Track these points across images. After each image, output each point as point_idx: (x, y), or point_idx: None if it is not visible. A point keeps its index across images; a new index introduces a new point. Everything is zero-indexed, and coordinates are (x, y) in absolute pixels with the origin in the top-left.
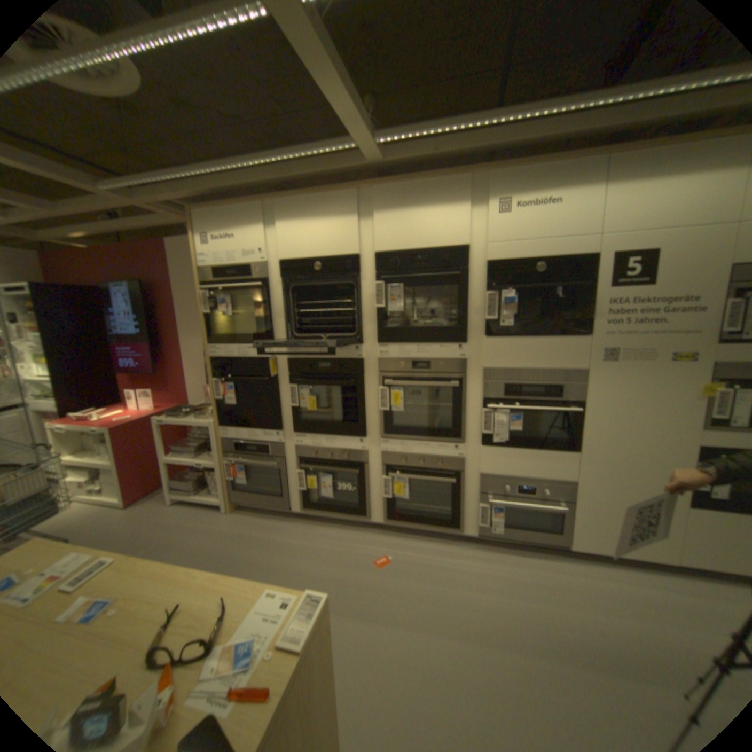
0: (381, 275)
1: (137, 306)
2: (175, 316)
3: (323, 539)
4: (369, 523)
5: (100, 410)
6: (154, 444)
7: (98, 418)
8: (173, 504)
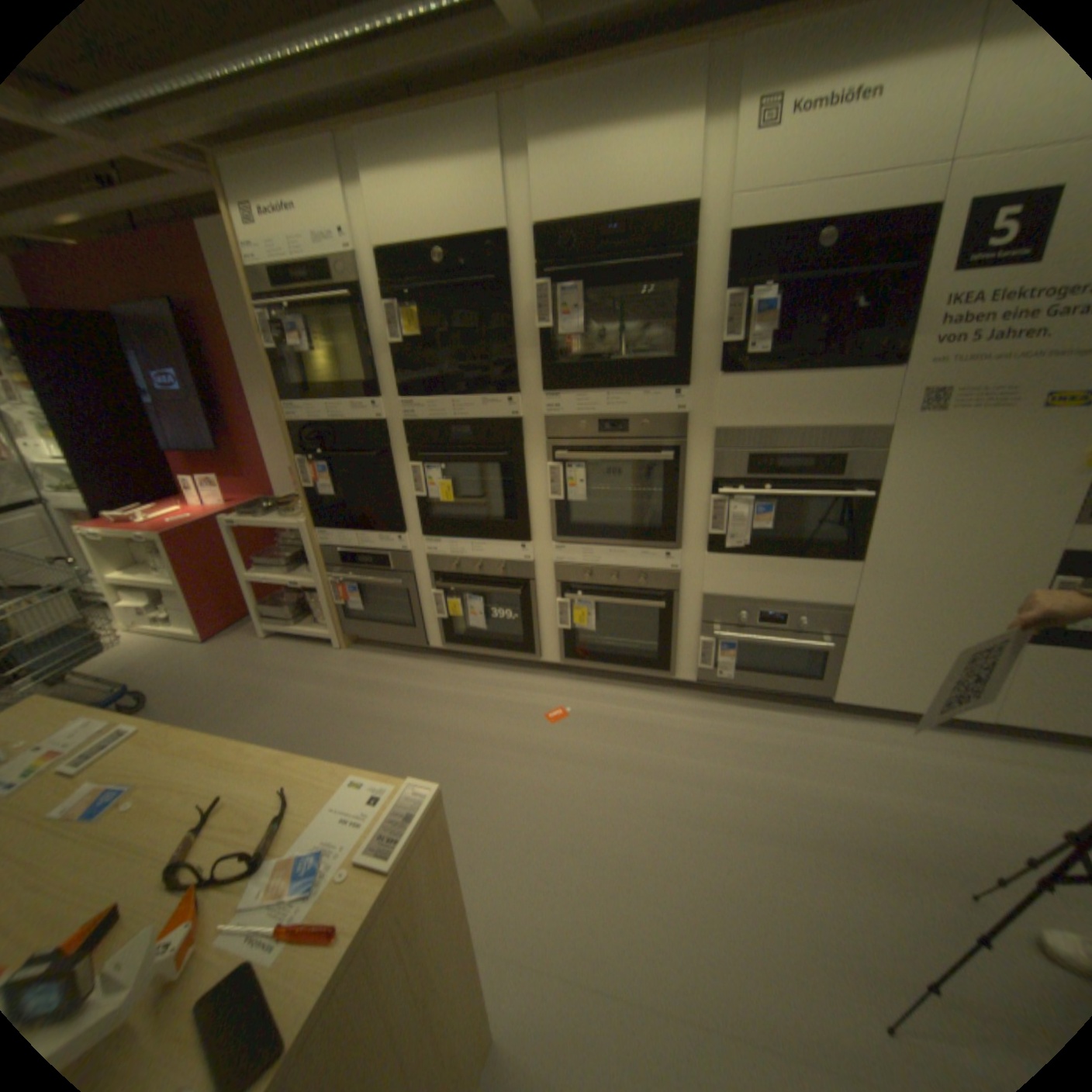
0: (543, 268)
1: (171, 342)
2: (232, 356)
3: (475, 683)
4: (539, 662)
5: (148, 506)
6: (230, 554)
7: (145, 518)
8: (267, 636)
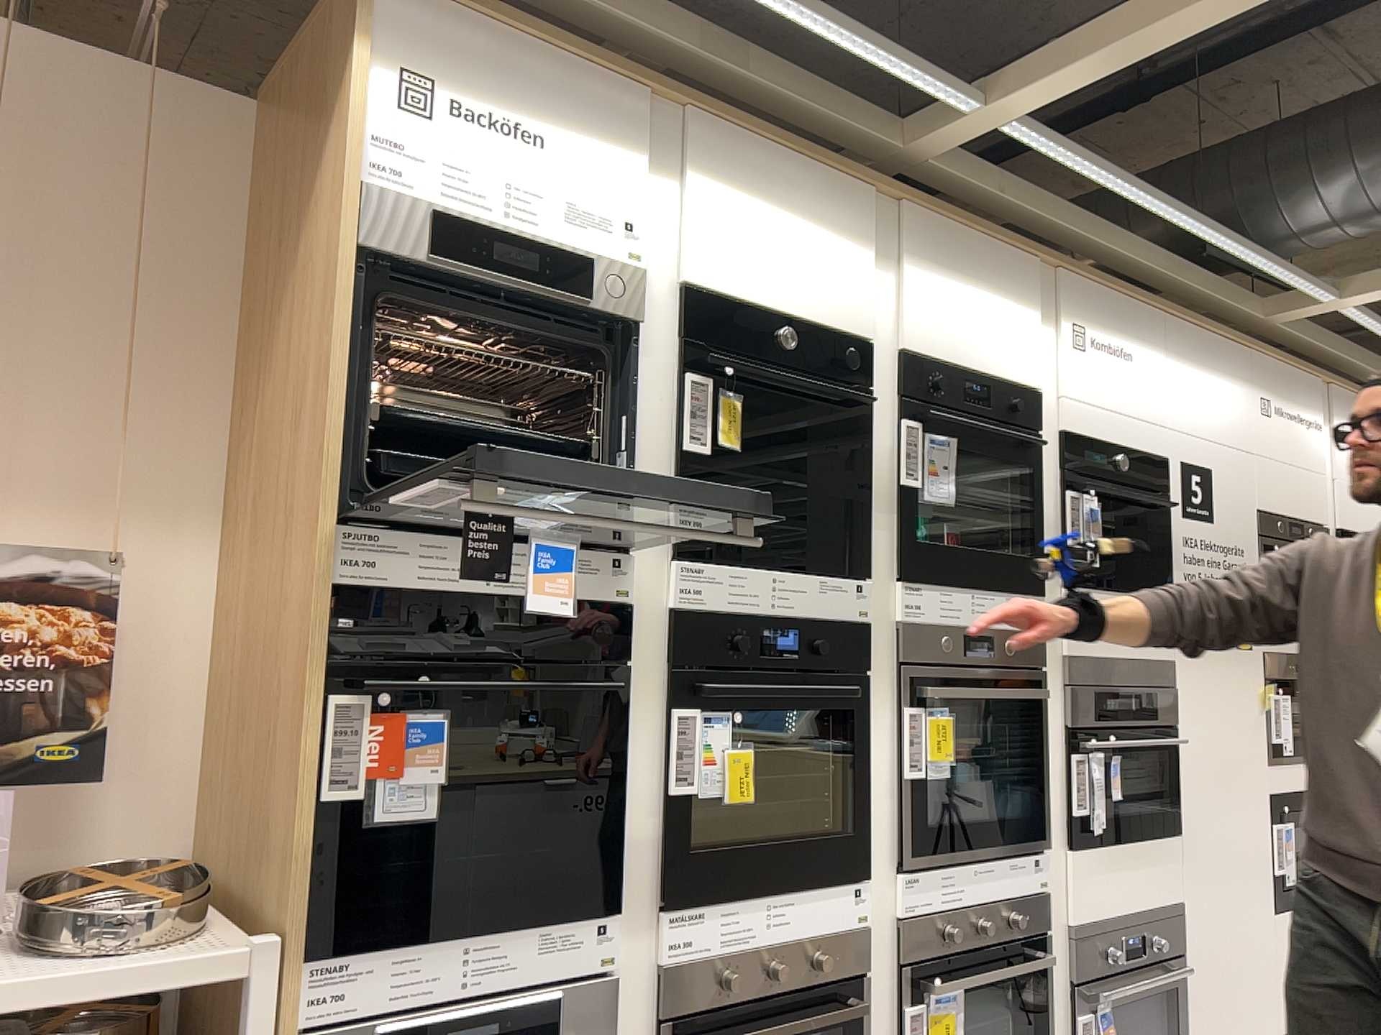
0: (904, 408)
1: None
2: None
3: None
4: None
5: None
6: None
7: None
8: None
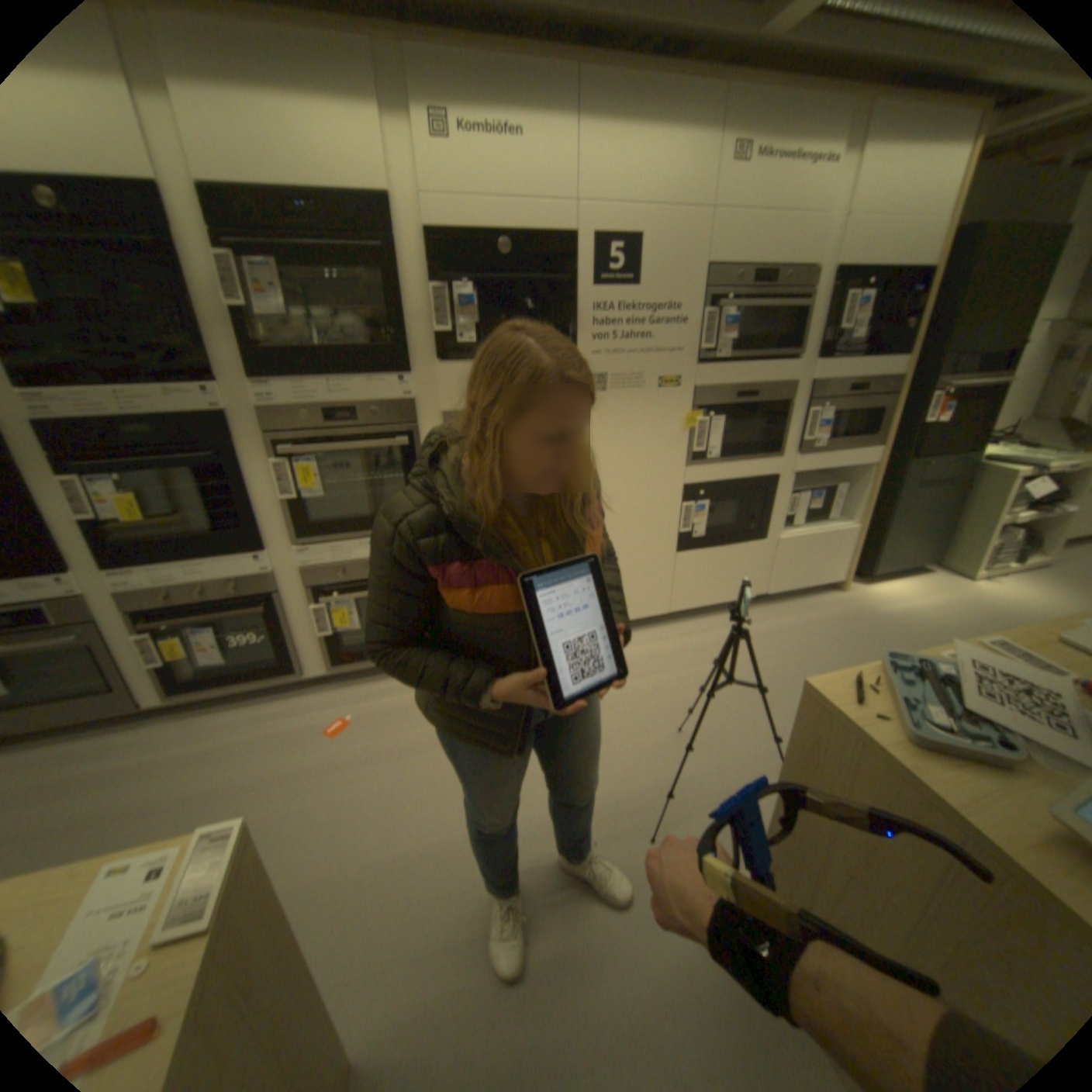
0: (221, 237)
1: None
2: None
3: (220, 732)
4: (300, 683)
5: None
6: None
7: None
8: None
